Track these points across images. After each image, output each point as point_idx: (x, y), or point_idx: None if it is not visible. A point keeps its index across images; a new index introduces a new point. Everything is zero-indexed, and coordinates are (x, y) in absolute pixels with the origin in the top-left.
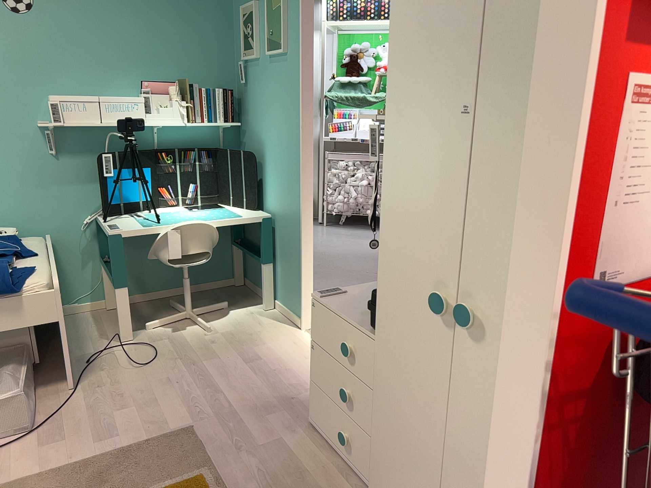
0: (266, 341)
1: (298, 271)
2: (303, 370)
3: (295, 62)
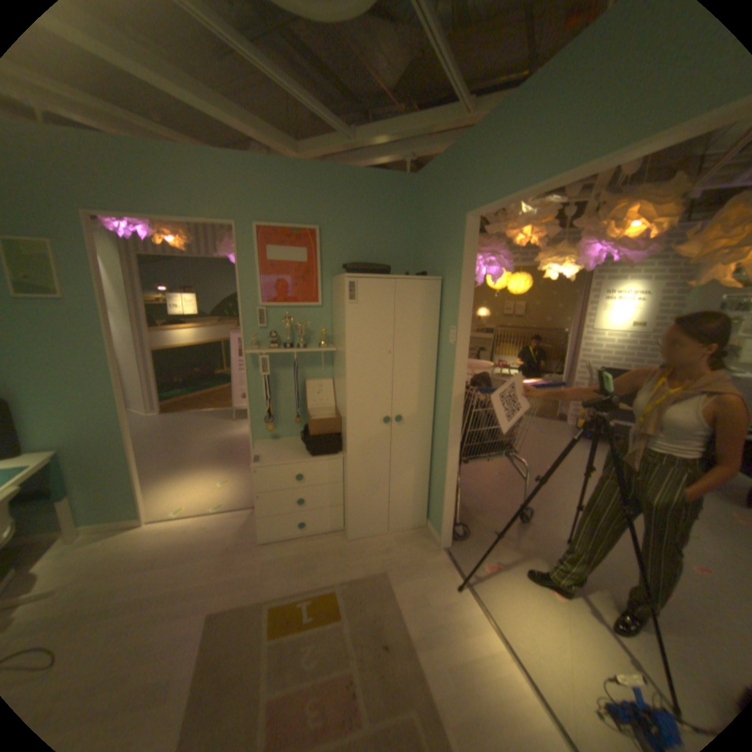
0: (130, 552)
1: (122, 484)
2: (199, 538)
3: (85, 308)
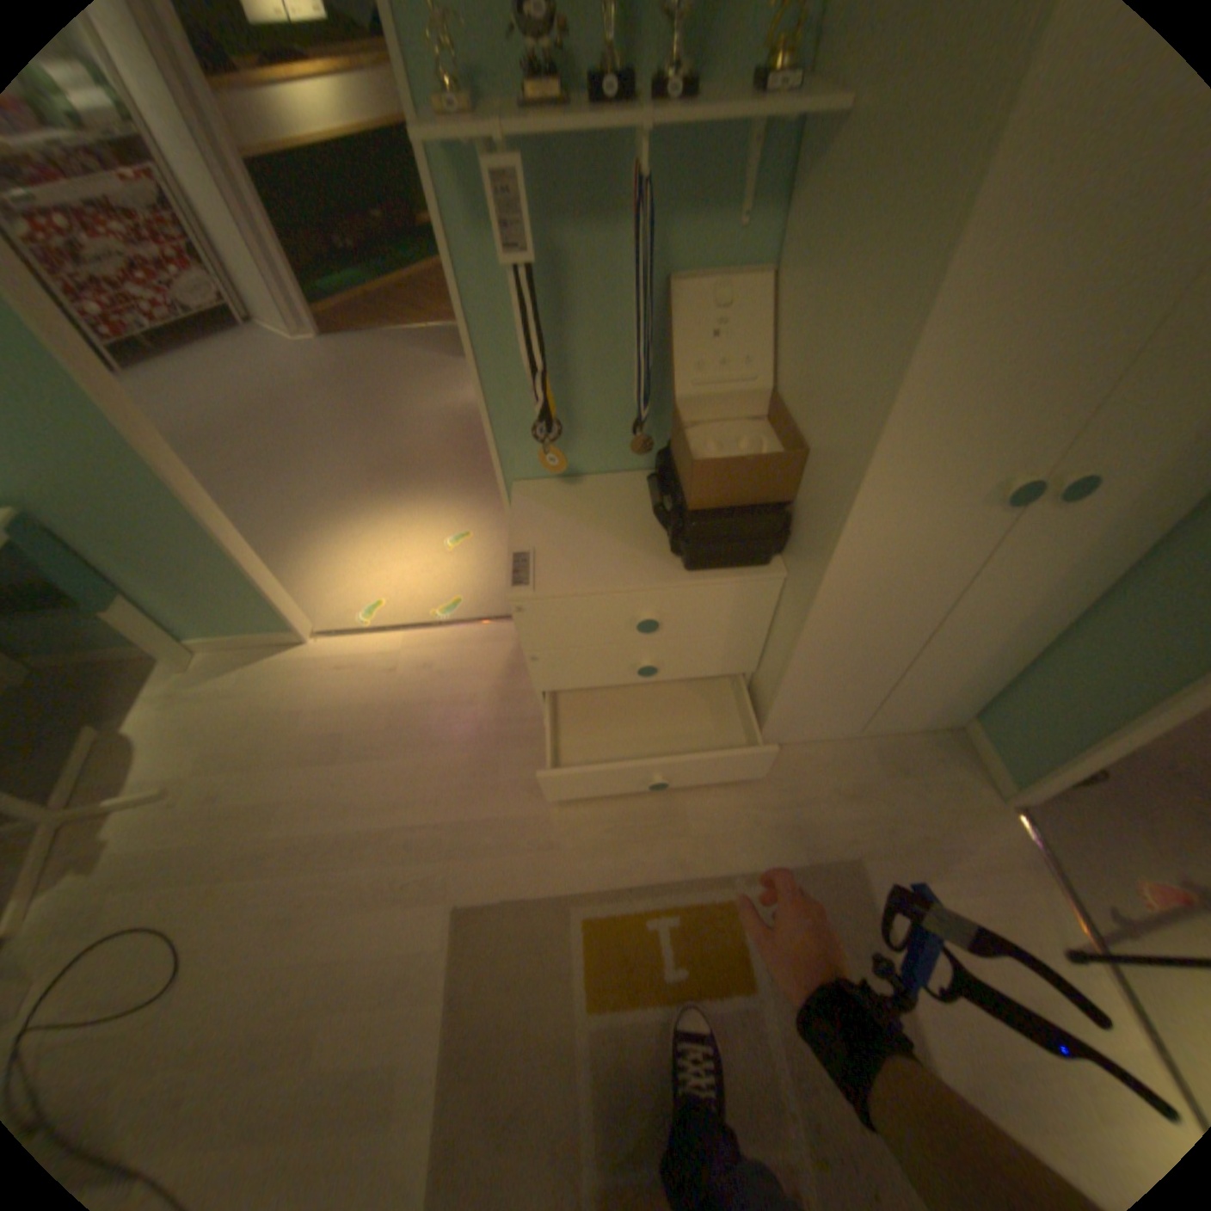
0: (291, 707)
1: (223, 571)
2: (421, 687)
3: None
